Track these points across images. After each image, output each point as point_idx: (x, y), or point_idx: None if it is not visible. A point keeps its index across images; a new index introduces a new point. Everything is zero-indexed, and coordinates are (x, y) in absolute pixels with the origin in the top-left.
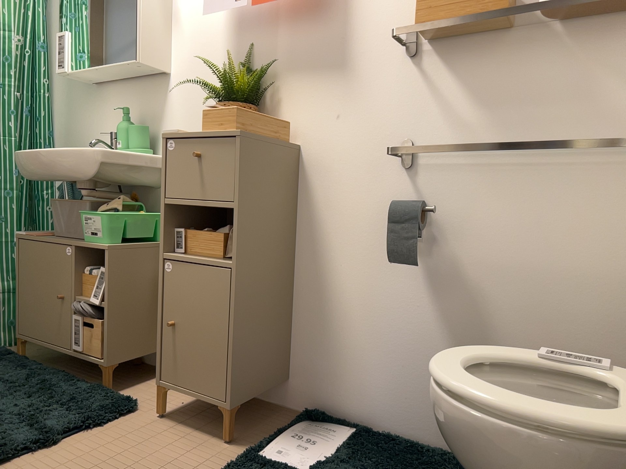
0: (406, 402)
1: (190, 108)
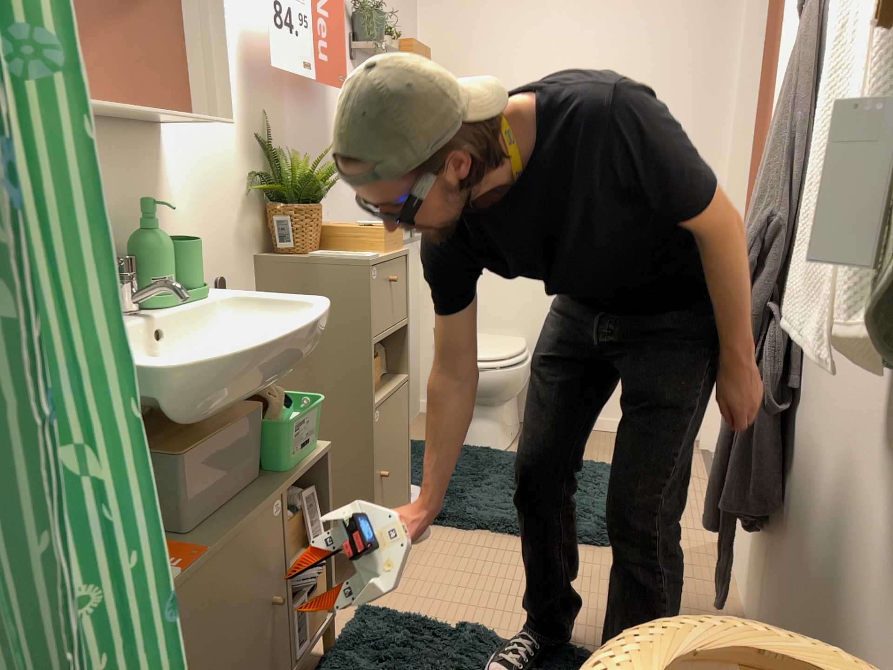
0: None
1: (209, 198)
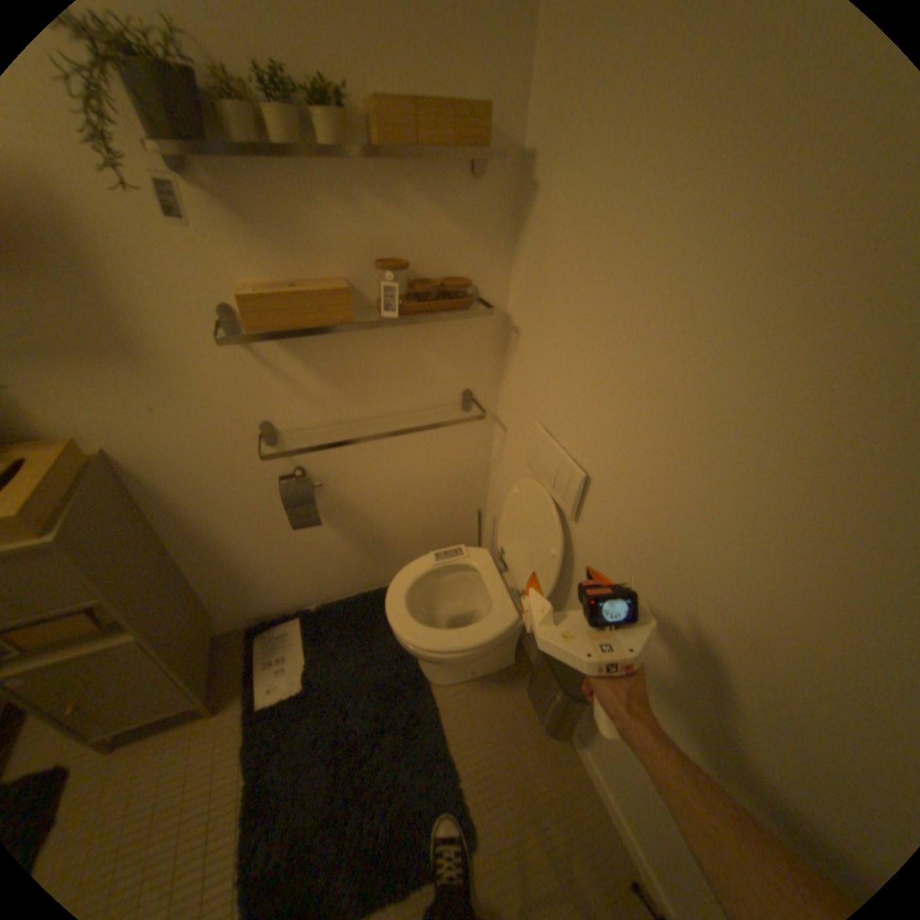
0: (327, 583)
1: None
